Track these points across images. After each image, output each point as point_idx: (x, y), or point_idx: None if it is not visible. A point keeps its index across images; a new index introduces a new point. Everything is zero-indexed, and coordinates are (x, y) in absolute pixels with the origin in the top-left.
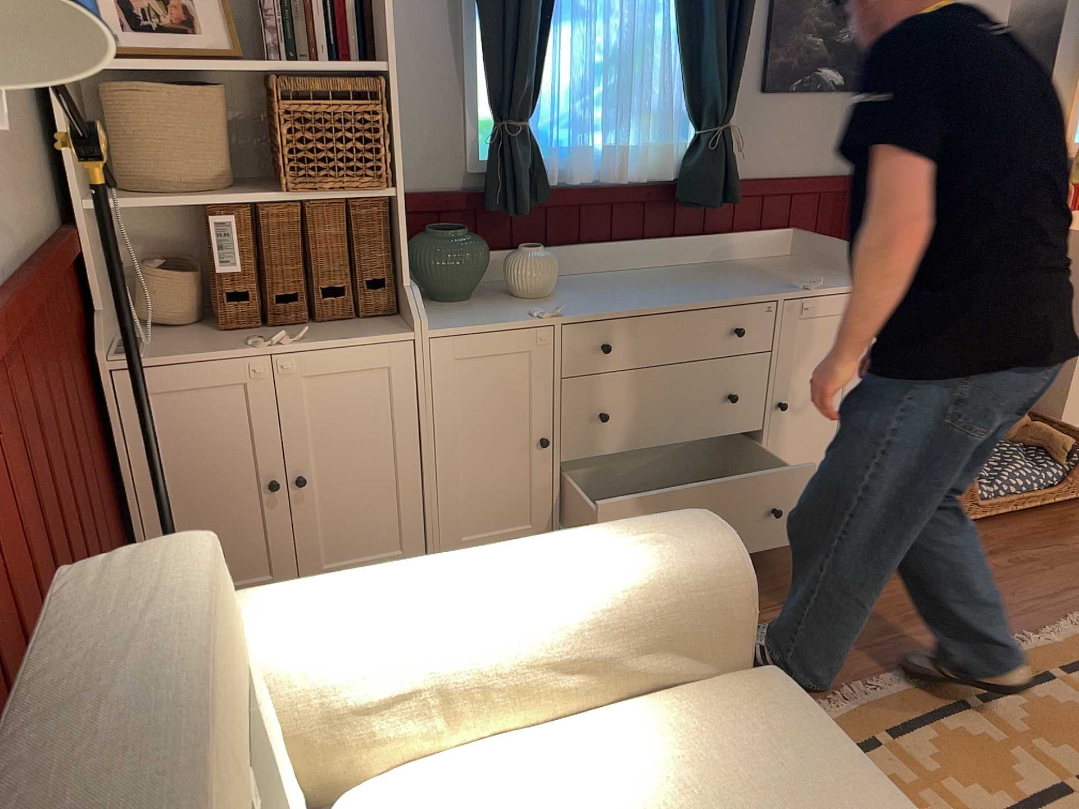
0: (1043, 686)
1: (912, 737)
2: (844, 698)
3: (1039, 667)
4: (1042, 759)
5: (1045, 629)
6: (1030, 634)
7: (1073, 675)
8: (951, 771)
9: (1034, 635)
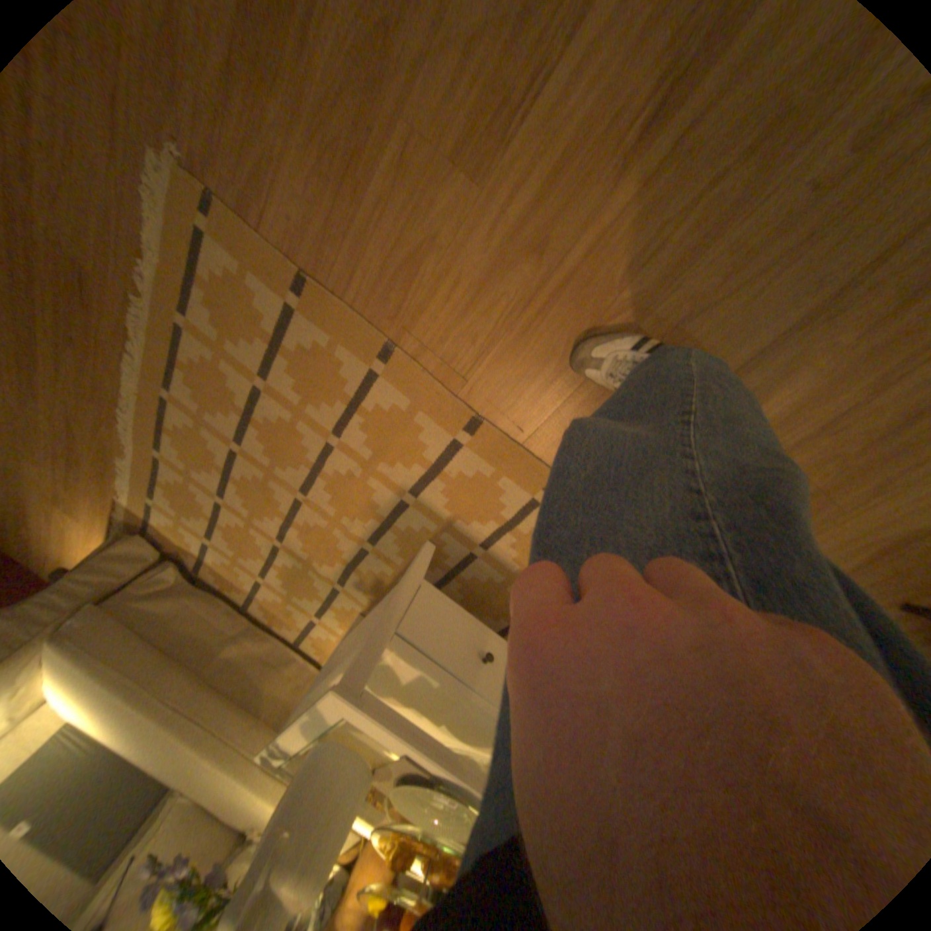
0: (176, 342)
1: (159, 442)
2: (119, 424)
3: (163, 314)
4: (210, 428)
5: (137, 234)
6: (135, 252)
7: (182, 310)
8: (185, 461)
9: (136, 261)
